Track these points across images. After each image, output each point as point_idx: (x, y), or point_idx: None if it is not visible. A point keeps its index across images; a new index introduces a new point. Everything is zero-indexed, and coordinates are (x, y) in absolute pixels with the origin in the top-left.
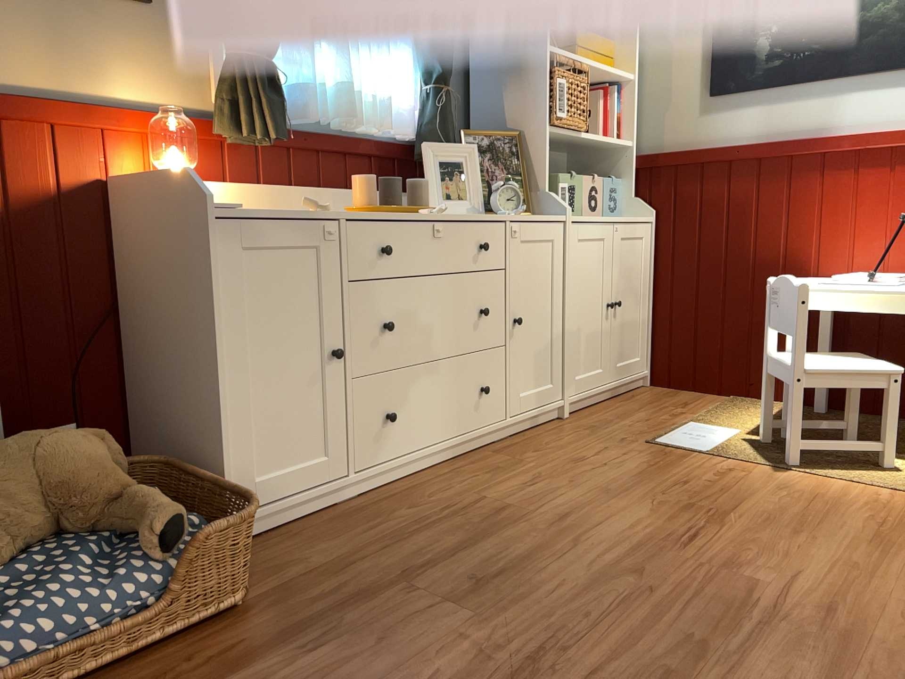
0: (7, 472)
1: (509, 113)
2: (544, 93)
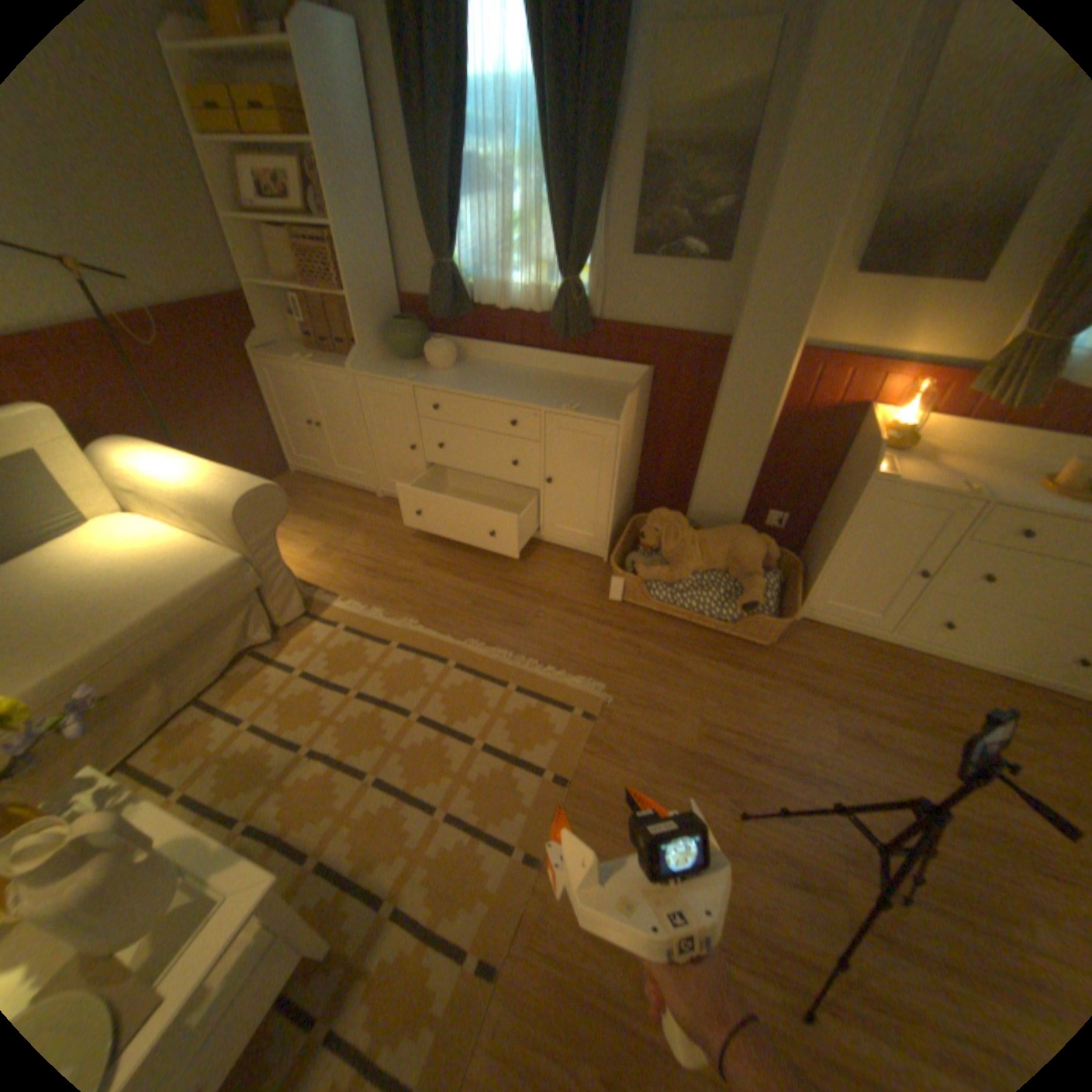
0: (722, 543)
1: None
2: None
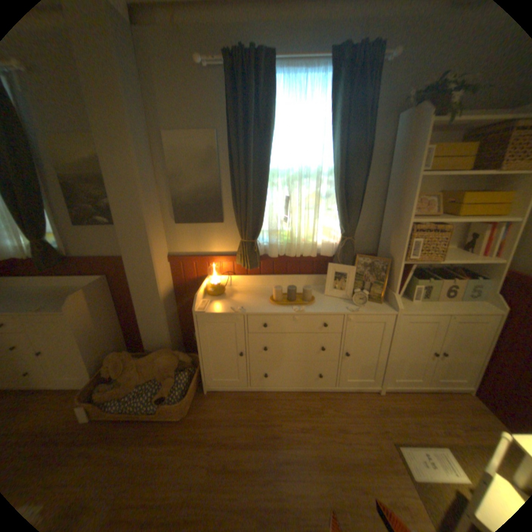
0: (149, 364)
1: (391, 246)
2: (405, 245)
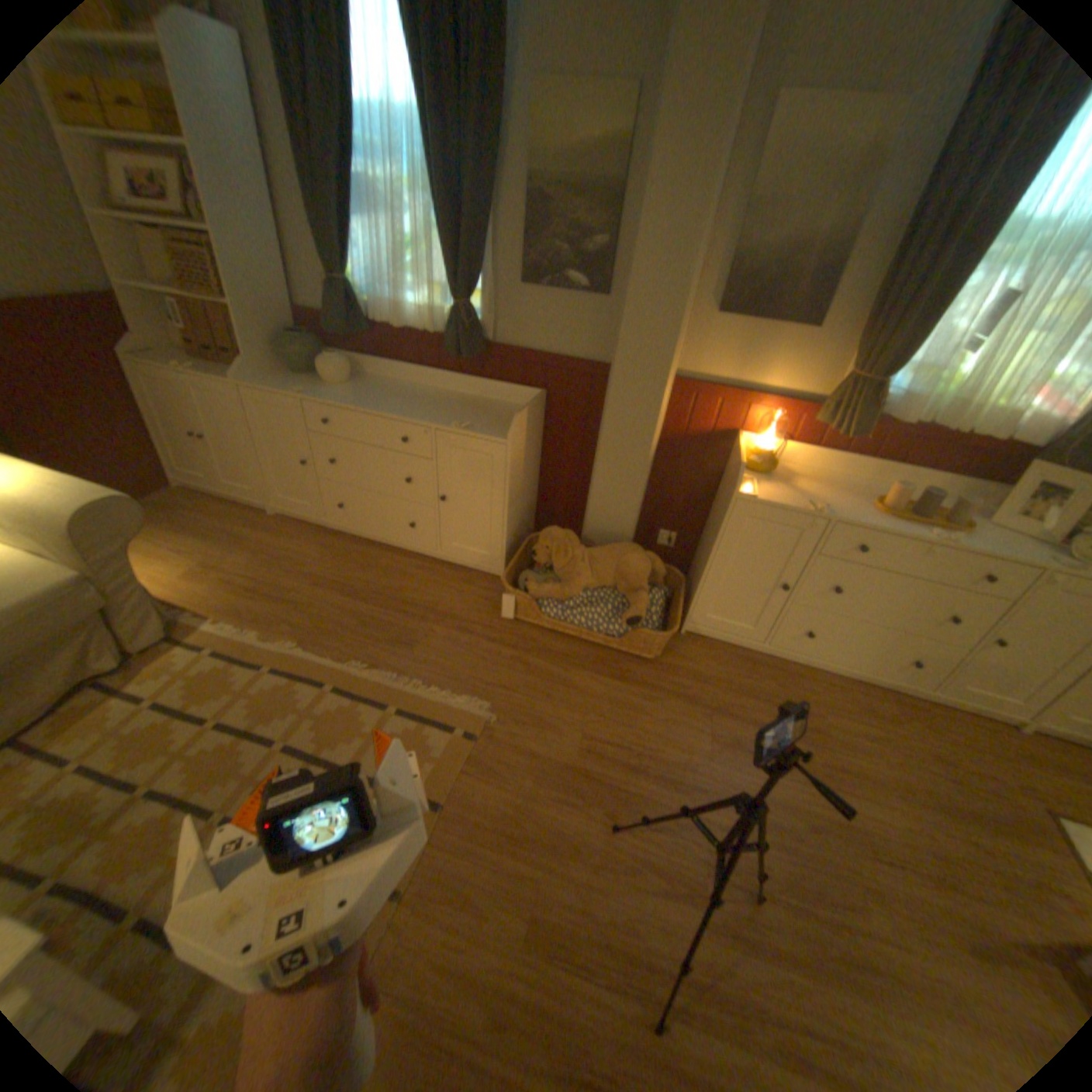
0: (610, 560)
1: None
2: None
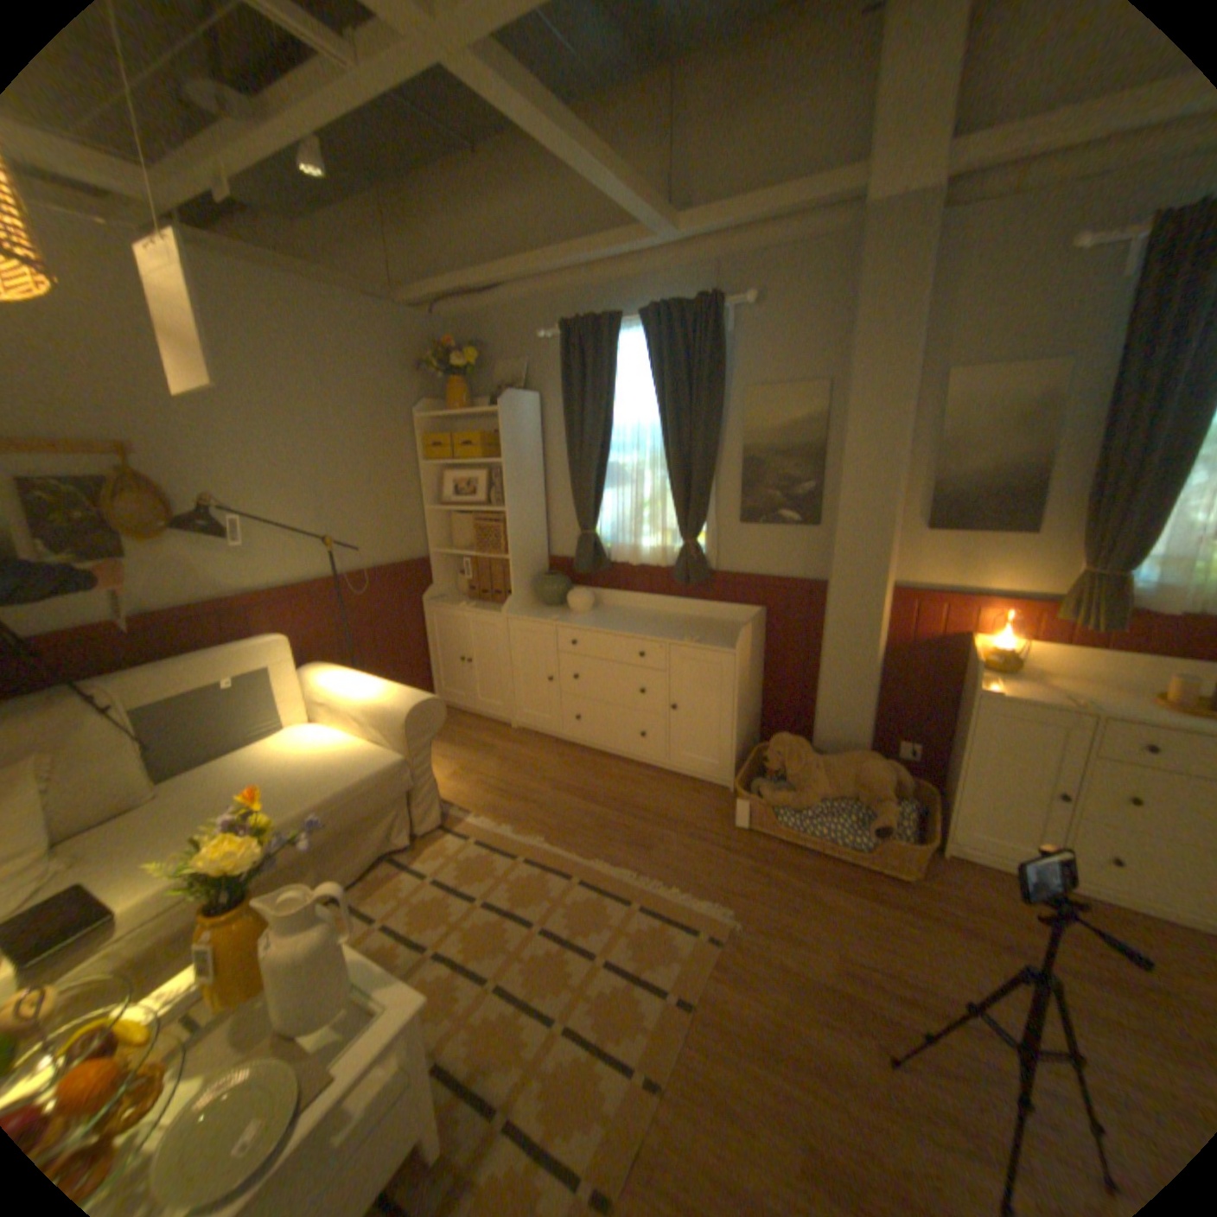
0: (848, 767)
1: None
2: None
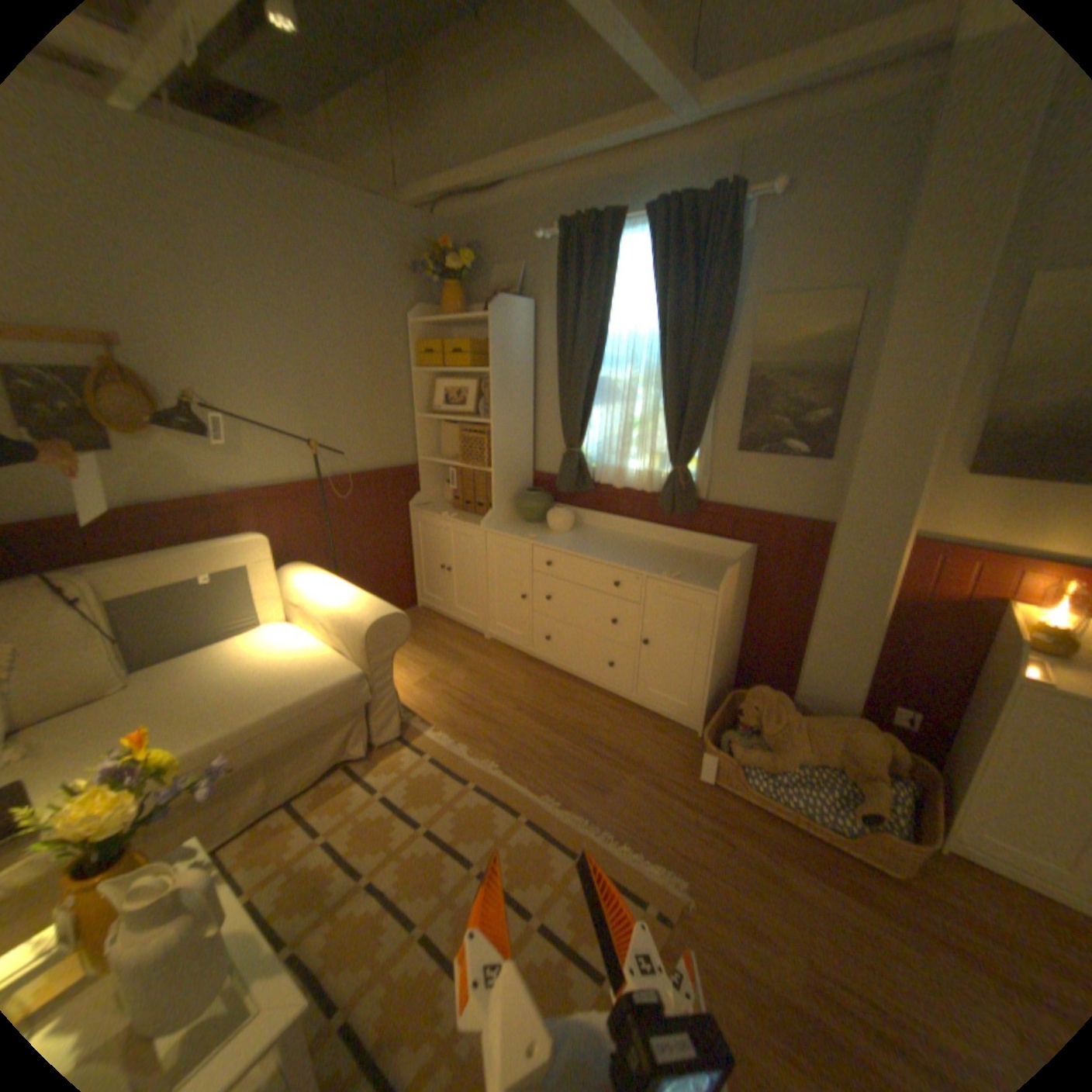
0: (836, 735)
1: None
2: None
